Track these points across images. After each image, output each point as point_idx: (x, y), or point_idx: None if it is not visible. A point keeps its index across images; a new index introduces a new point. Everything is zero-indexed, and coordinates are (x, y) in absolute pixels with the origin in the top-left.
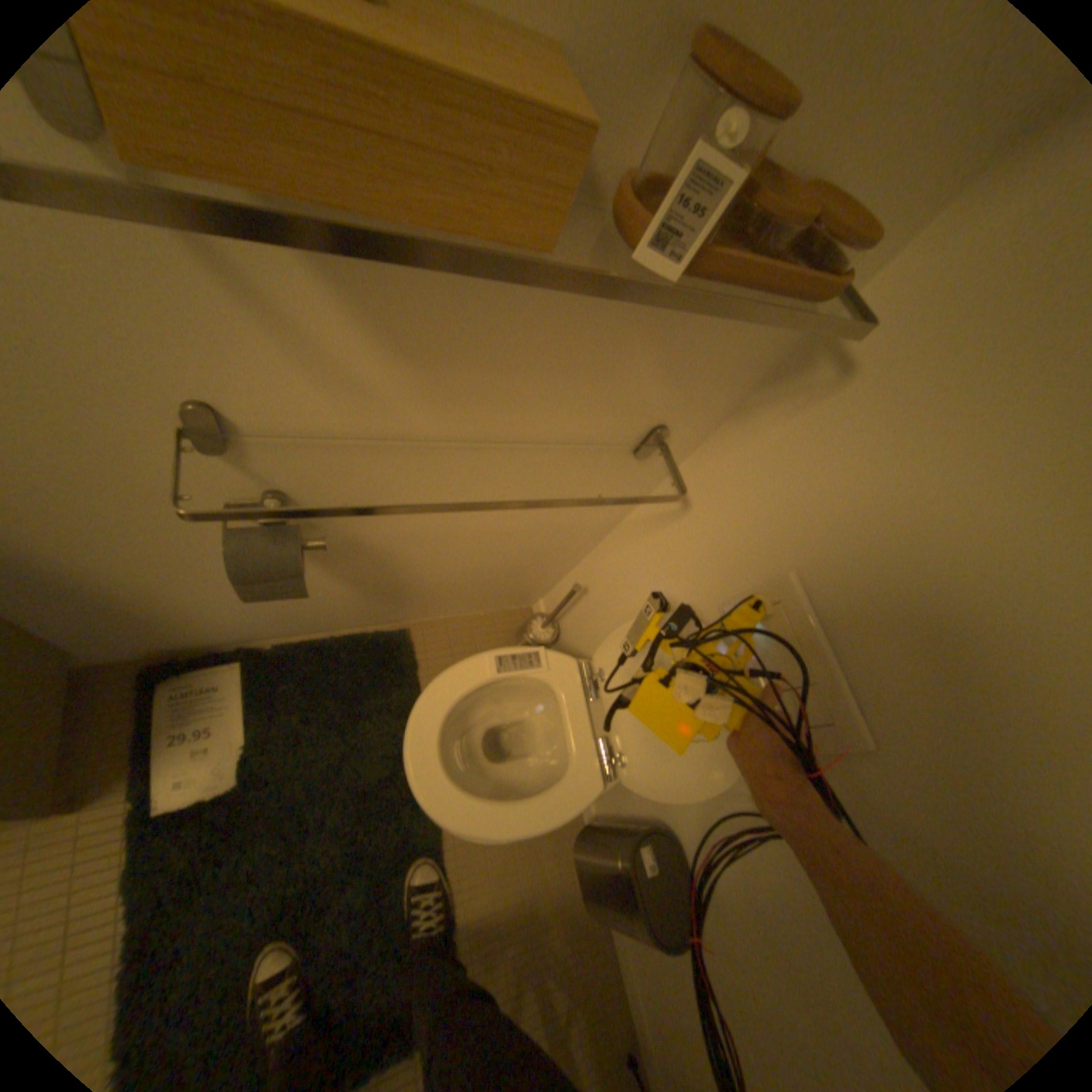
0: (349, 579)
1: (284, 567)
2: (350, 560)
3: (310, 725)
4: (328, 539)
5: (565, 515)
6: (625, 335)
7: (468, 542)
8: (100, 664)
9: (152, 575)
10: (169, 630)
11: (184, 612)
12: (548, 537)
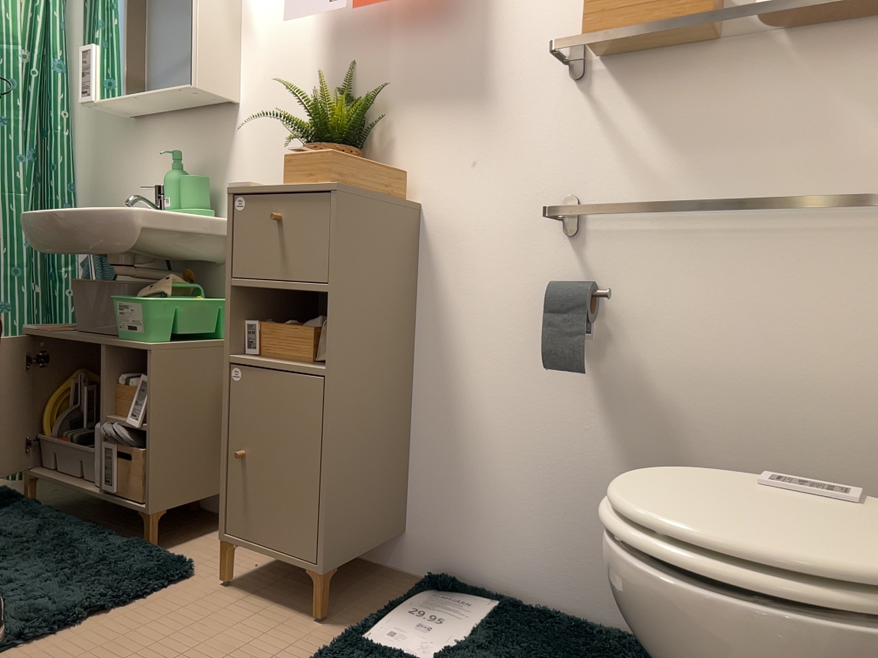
0: (628, 454)
1: (575, 293)
2: (631, 407)
3: (529, 652)
4: (616, 359)
5: (871, 354)
6: (813, 103)
7: (752, 397)
8: (409, 567)
9: (497, 390)
10: (473, 511)
11: (494, 474)
12: (866, 410)
